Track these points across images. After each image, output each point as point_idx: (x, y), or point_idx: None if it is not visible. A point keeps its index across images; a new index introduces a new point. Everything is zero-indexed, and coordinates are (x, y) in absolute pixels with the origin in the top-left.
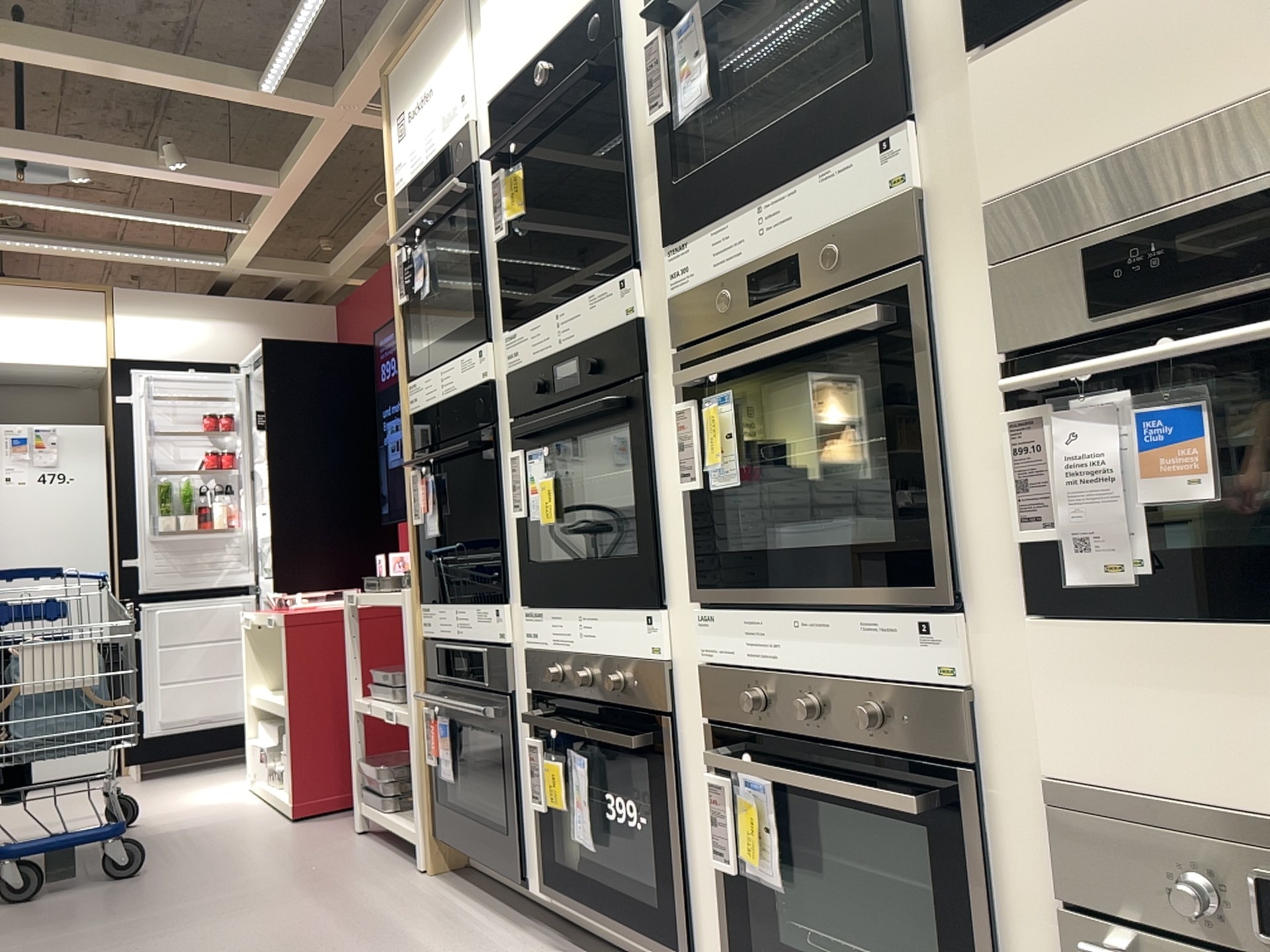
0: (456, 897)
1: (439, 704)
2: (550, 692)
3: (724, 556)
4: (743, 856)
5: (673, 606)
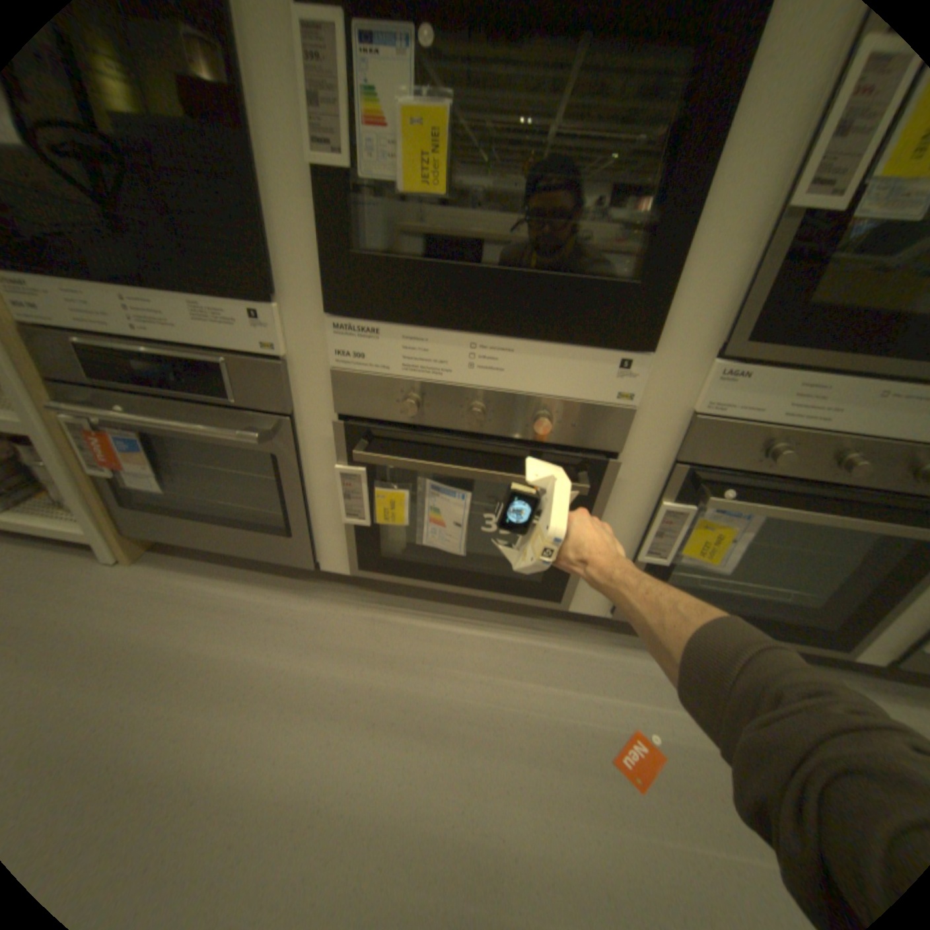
0: (198, 580)
1: (97, 409)
2: (391, 415)
3: (812, 304)
4: (686, 551)
5: (664, 345)
